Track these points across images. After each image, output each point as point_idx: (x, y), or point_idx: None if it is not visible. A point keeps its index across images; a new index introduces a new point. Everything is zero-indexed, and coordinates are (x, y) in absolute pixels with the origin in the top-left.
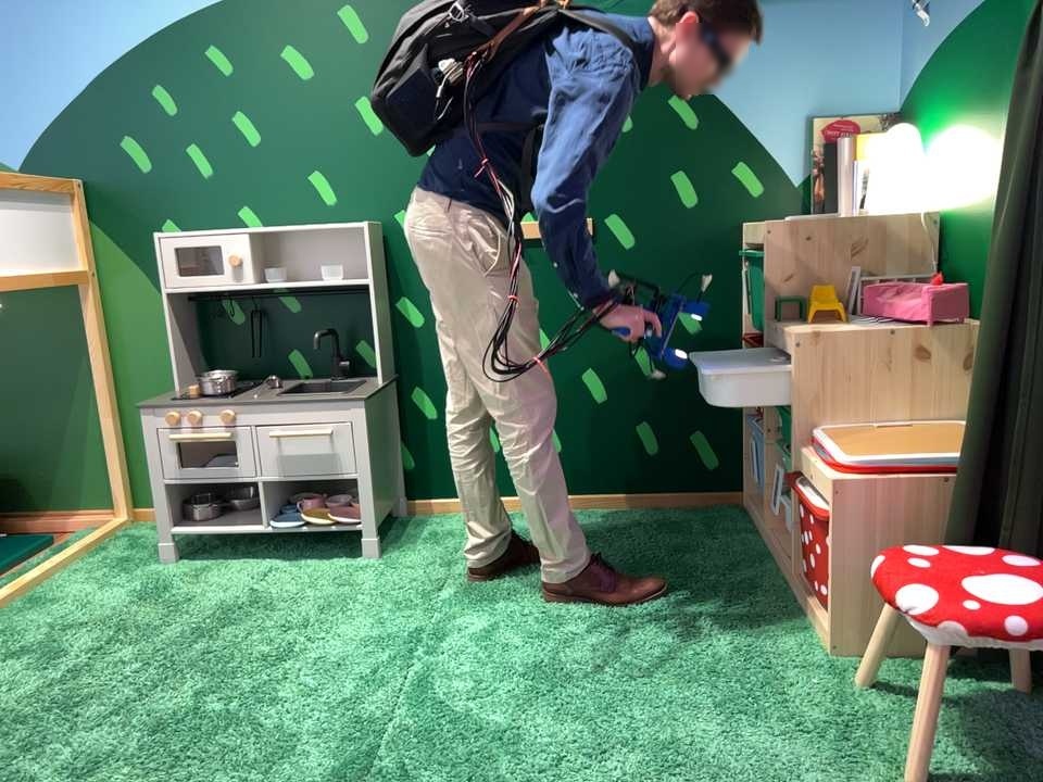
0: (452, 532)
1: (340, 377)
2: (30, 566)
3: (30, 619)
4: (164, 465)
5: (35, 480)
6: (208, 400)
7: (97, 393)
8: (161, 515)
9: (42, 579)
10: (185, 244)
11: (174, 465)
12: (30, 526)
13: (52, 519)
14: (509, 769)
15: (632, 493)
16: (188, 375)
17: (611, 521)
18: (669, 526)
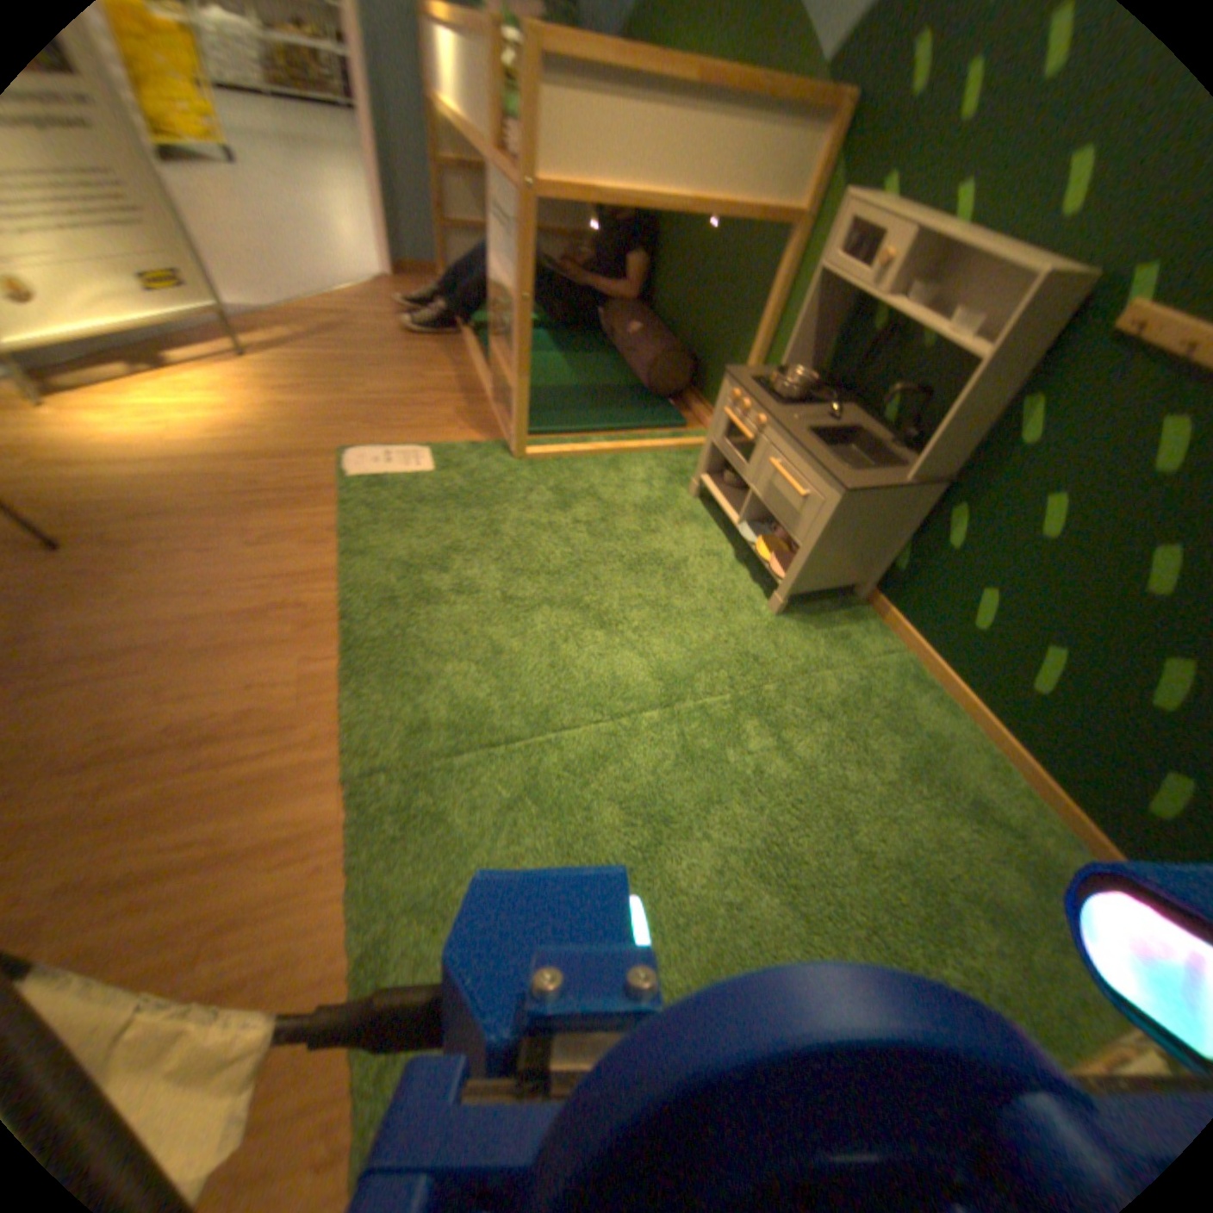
0: (863, 649)
1: (913, 442)
2: (649, 437)
3: (595, 473)
4: (718, 427)
5: (711, 376)
6: (770, 394)
7: (764, 332)
8: (701, 461)
9: (636, 451)
10: (862, 215)
11: (721, 432)
12: (692, 406)
13: (701, 410)
14: (528, 850)
15: (1079, 806)
16: (817, 356)
17: (1005, 799)
18: (1053, 877)
